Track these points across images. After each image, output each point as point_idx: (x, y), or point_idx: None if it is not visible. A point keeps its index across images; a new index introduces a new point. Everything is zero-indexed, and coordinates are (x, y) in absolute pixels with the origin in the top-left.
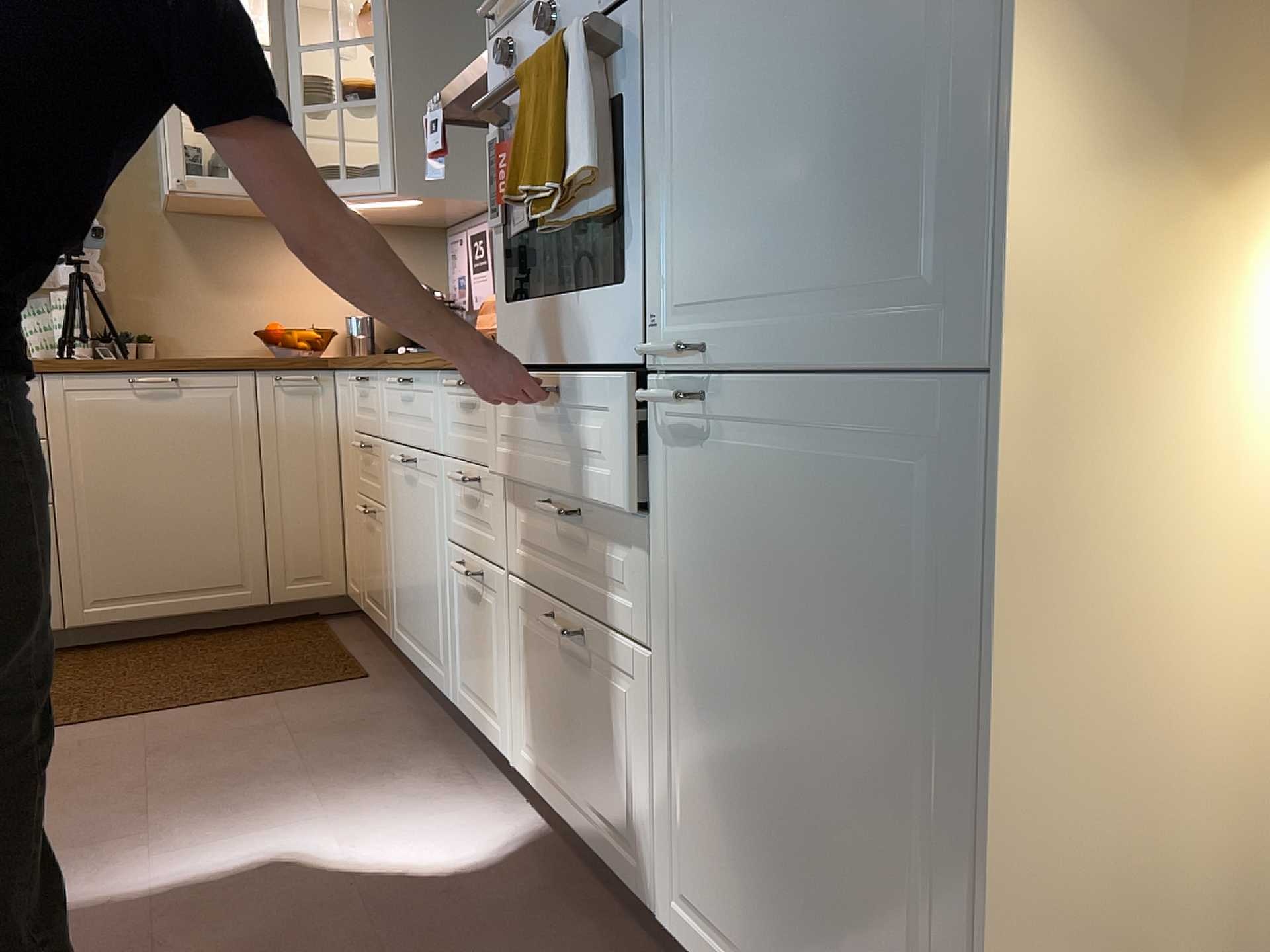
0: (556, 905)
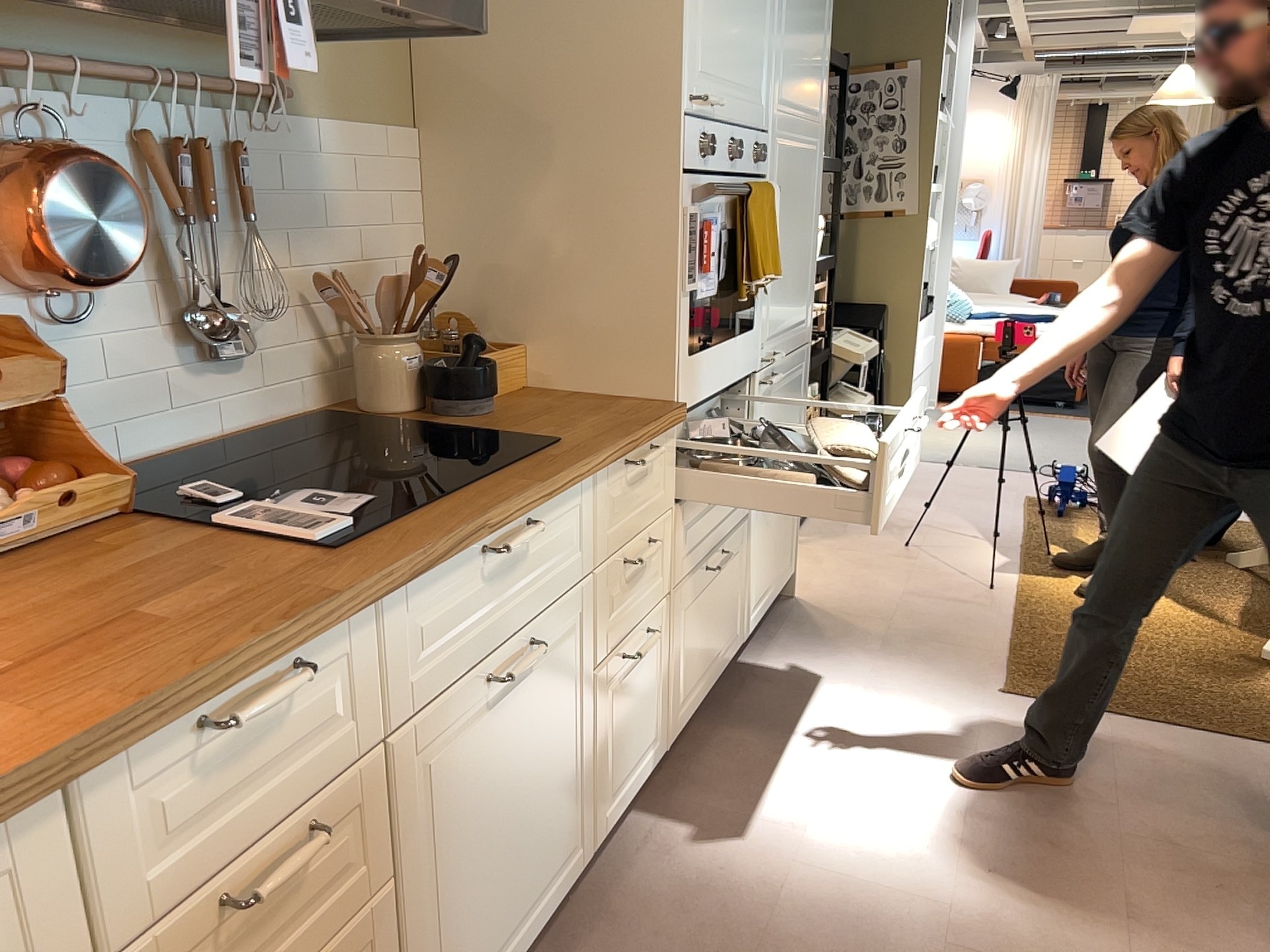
0: (729, 723)
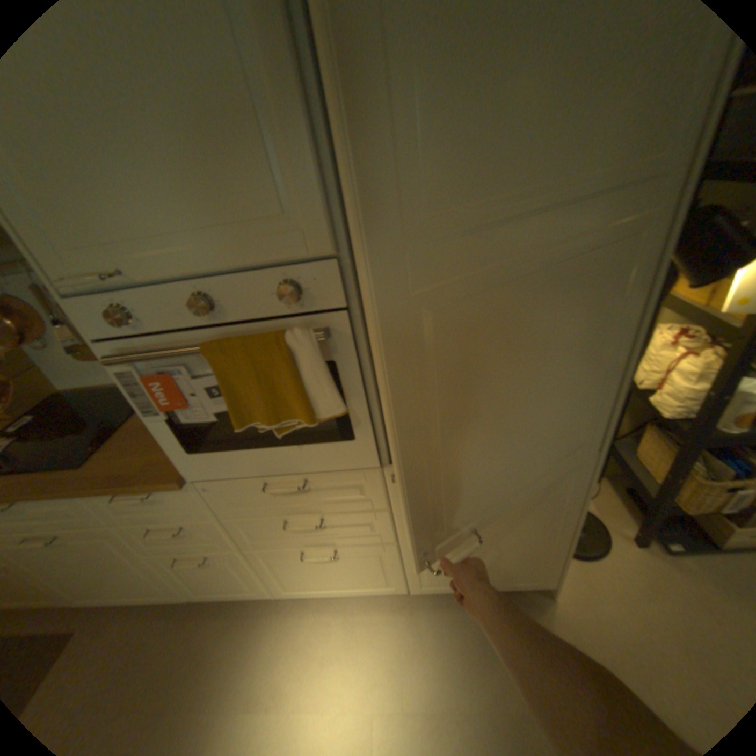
0: (346, 620)
